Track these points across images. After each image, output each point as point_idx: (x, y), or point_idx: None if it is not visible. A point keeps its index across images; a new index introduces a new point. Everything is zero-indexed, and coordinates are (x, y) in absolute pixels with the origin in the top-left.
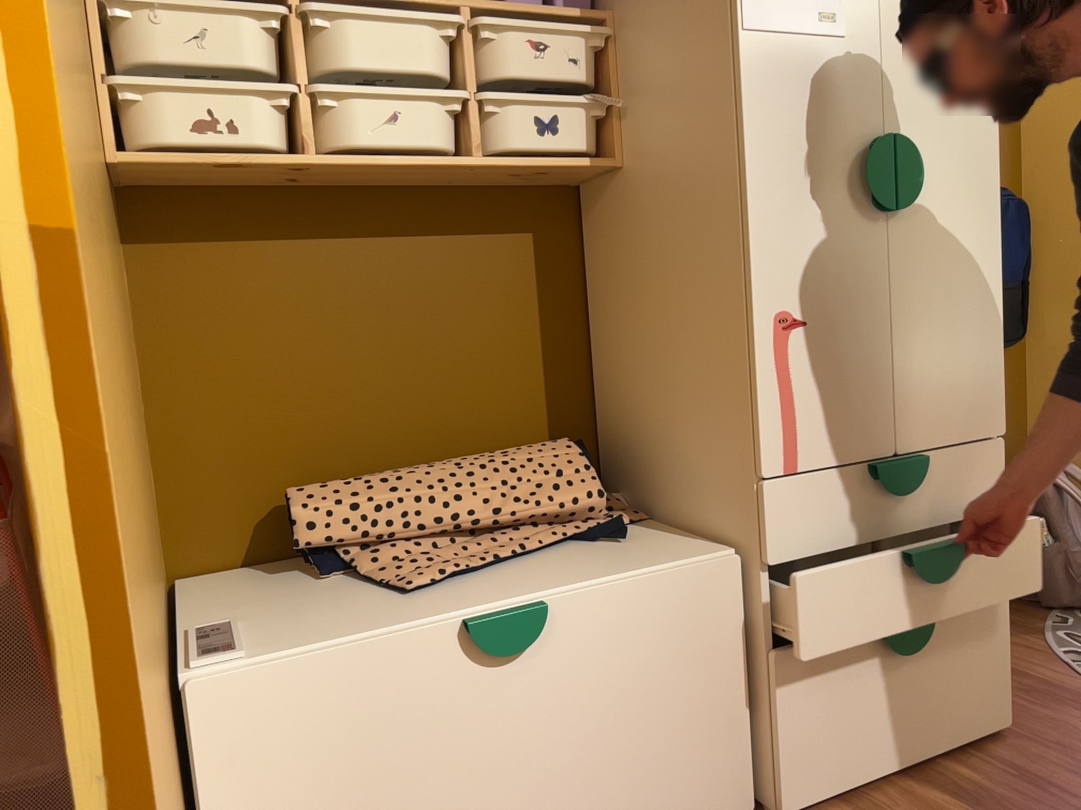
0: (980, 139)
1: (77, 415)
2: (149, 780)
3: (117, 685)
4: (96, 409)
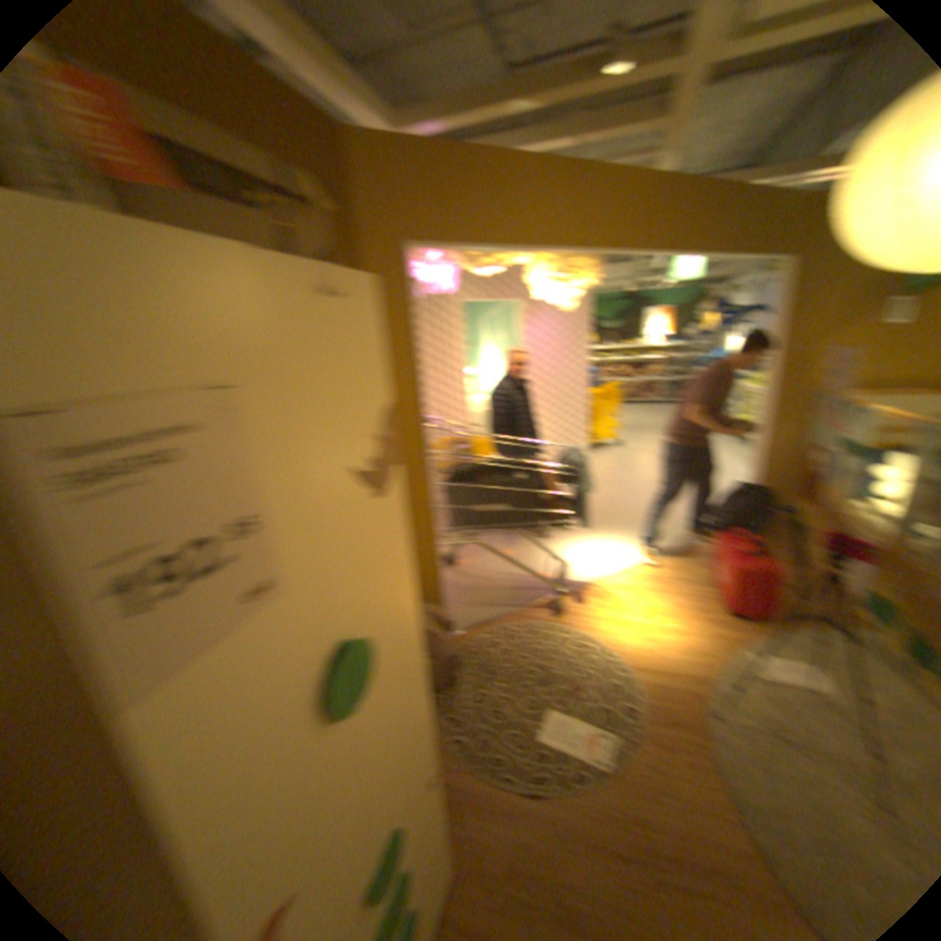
0: (404, 571)
1: None
2: None
3: None
4: None
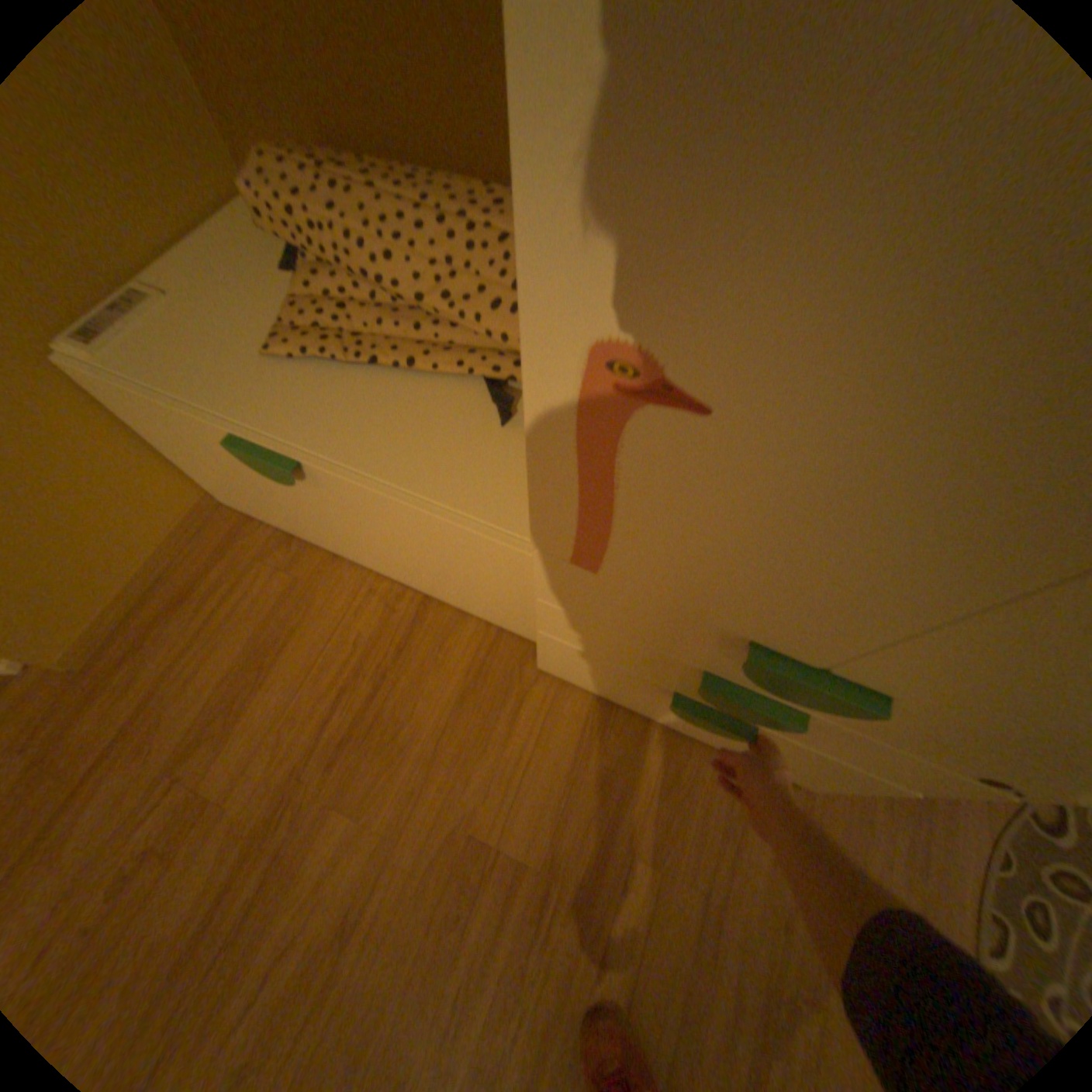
0: None
1: None
2: None
3: None
4: None
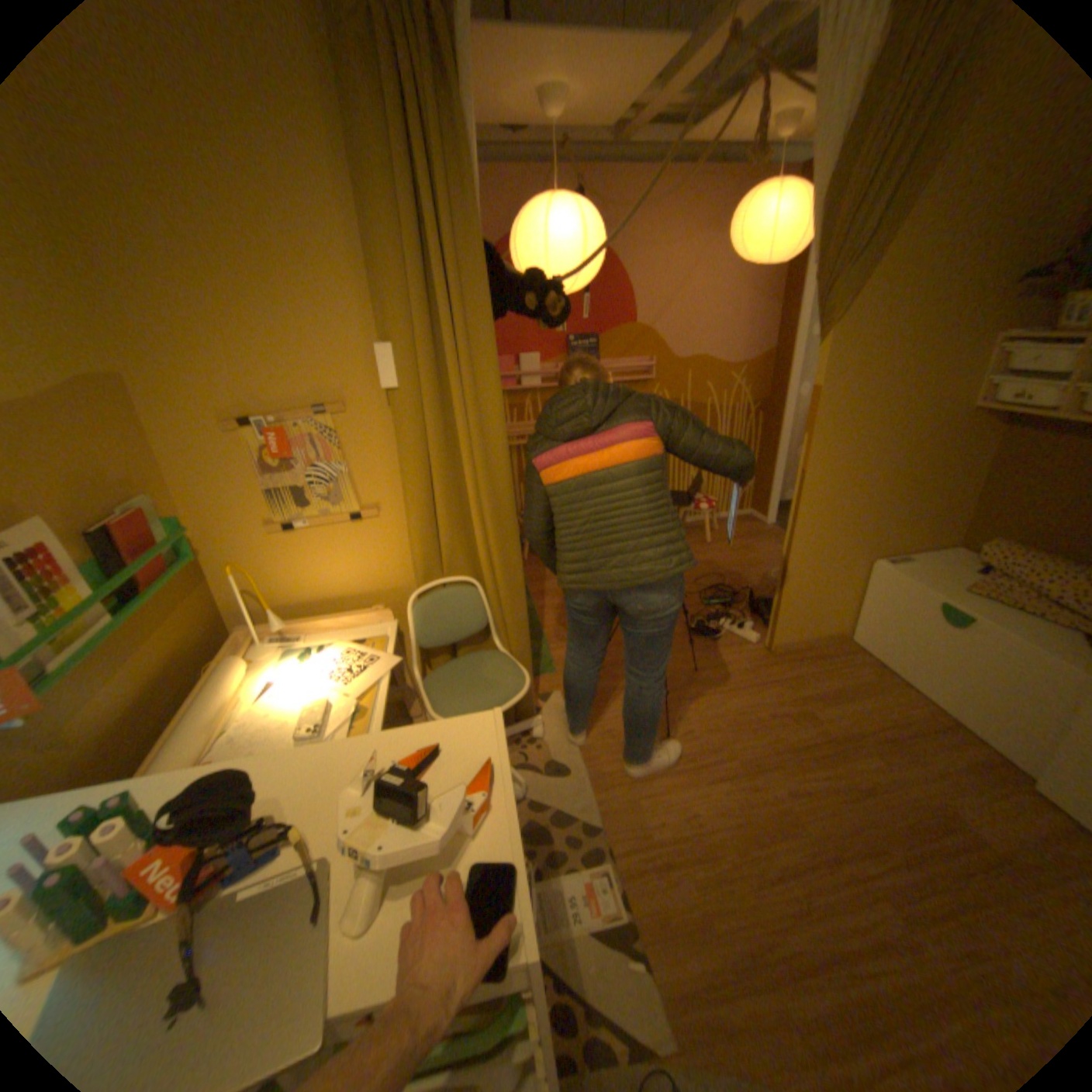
0: None
1: (801, 496)
2: (799, 555)
3: (793, 536)
4: (810, 495)
